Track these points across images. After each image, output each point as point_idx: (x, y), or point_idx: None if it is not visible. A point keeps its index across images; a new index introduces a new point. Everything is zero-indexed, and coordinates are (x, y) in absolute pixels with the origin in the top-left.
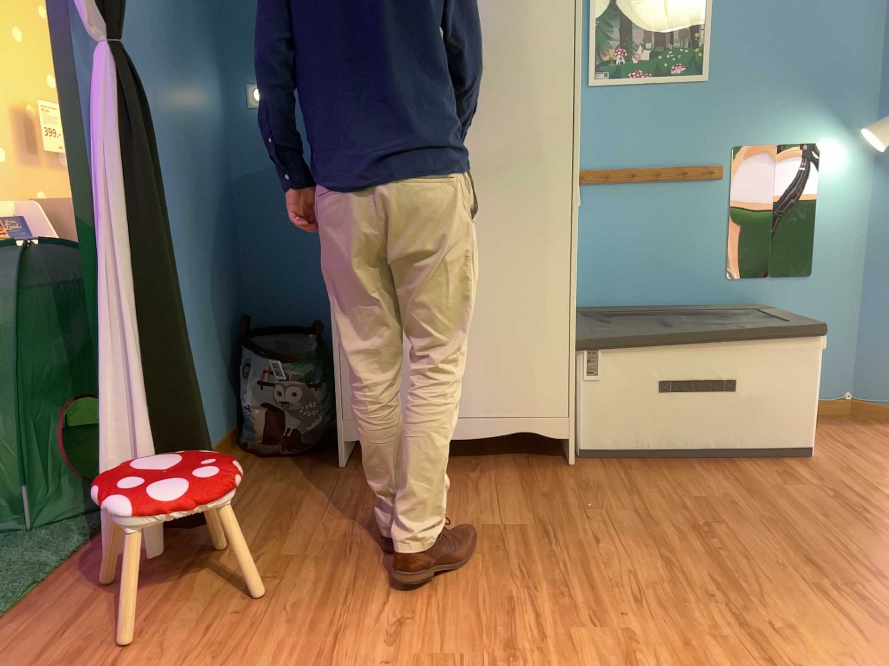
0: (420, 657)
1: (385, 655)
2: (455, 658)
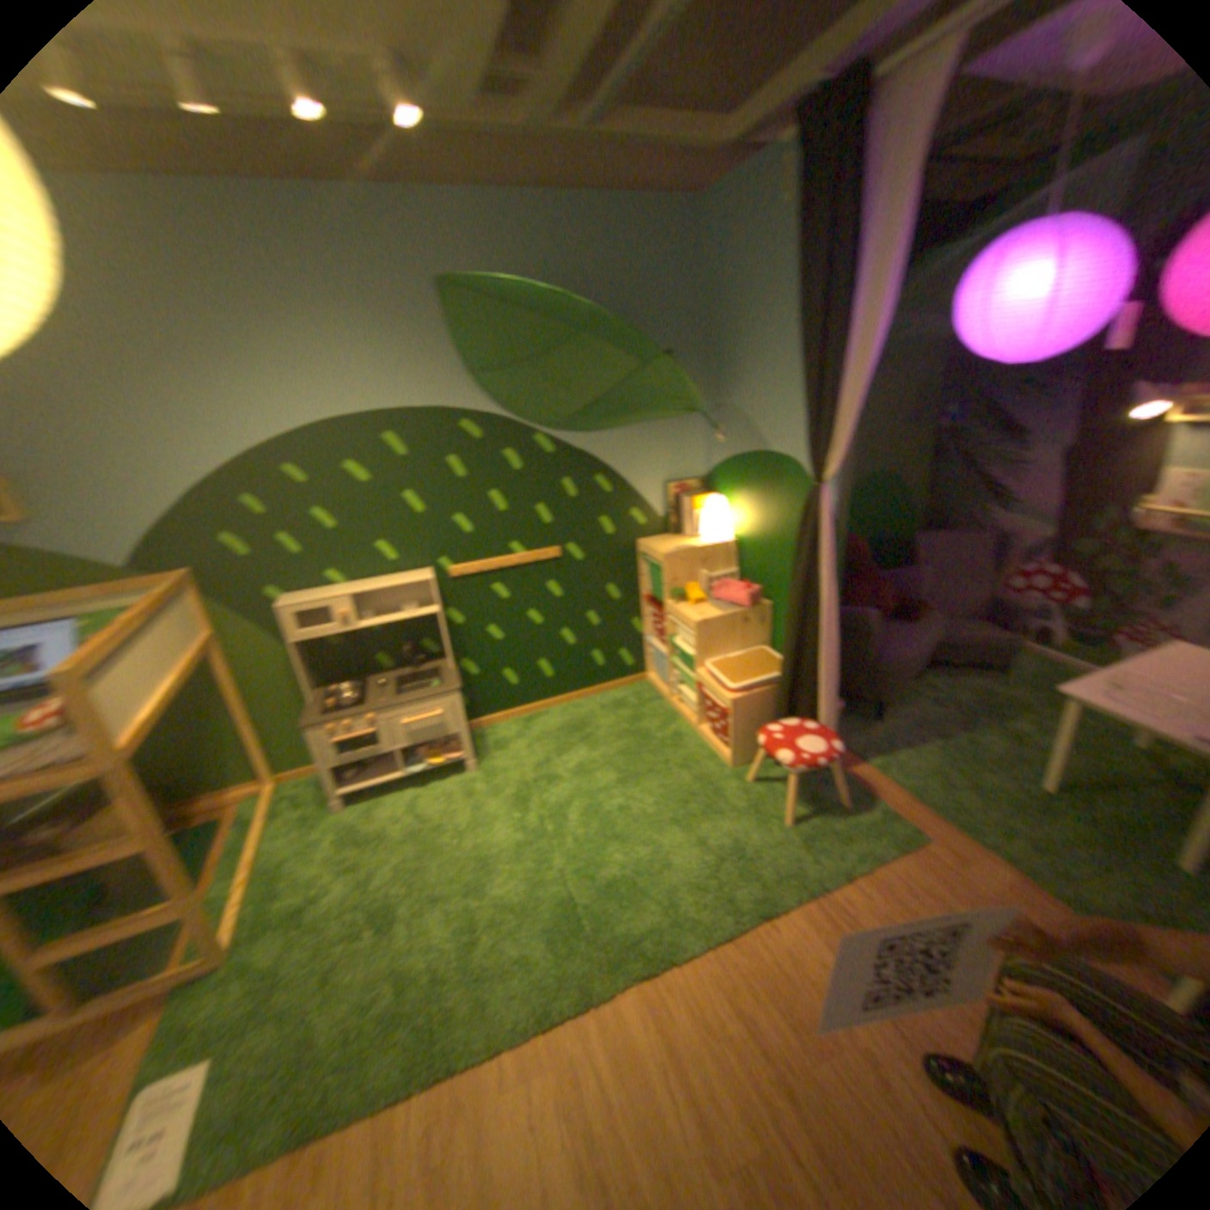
0: (834, 1056)
1: (855, 1044)
2: (812, 1068)
